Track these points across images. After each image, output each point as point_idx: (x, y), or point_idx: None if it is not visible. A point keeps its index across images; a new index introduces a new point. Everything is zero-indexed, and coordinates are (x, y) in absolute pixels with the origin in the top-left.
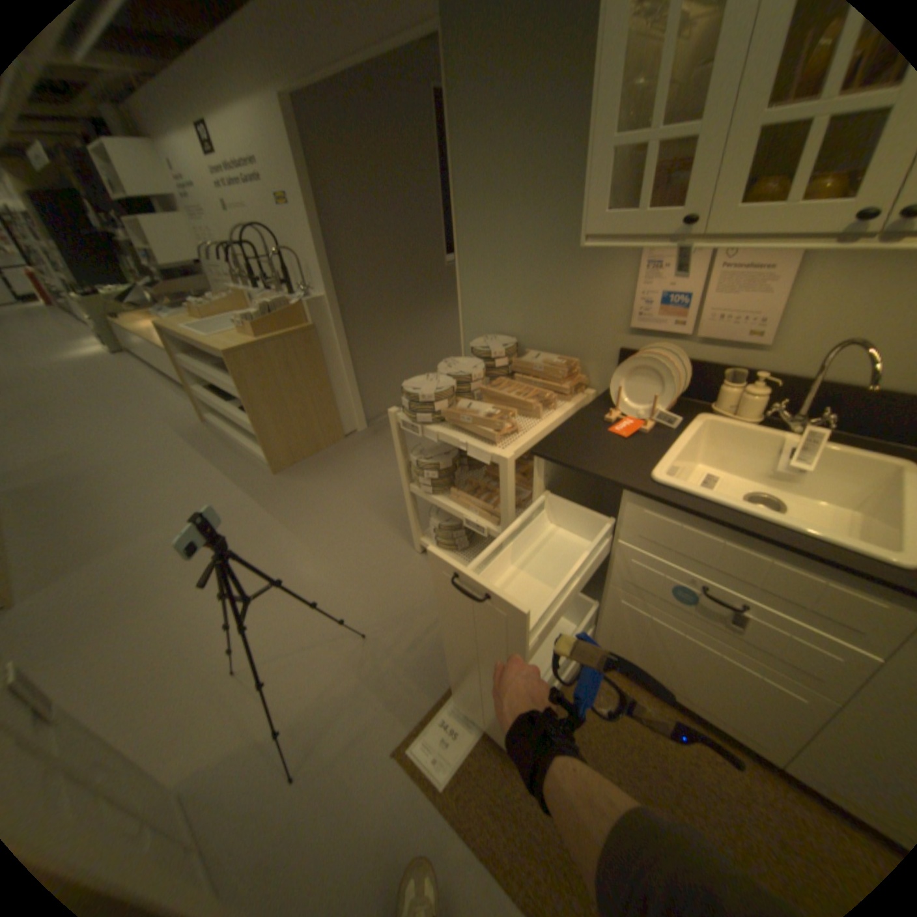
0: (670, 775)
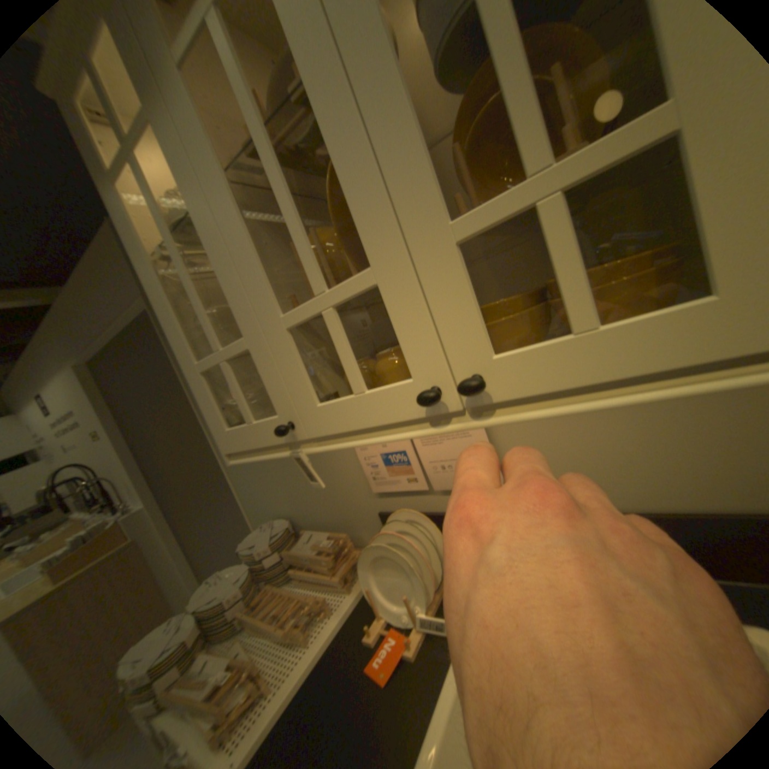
0: None
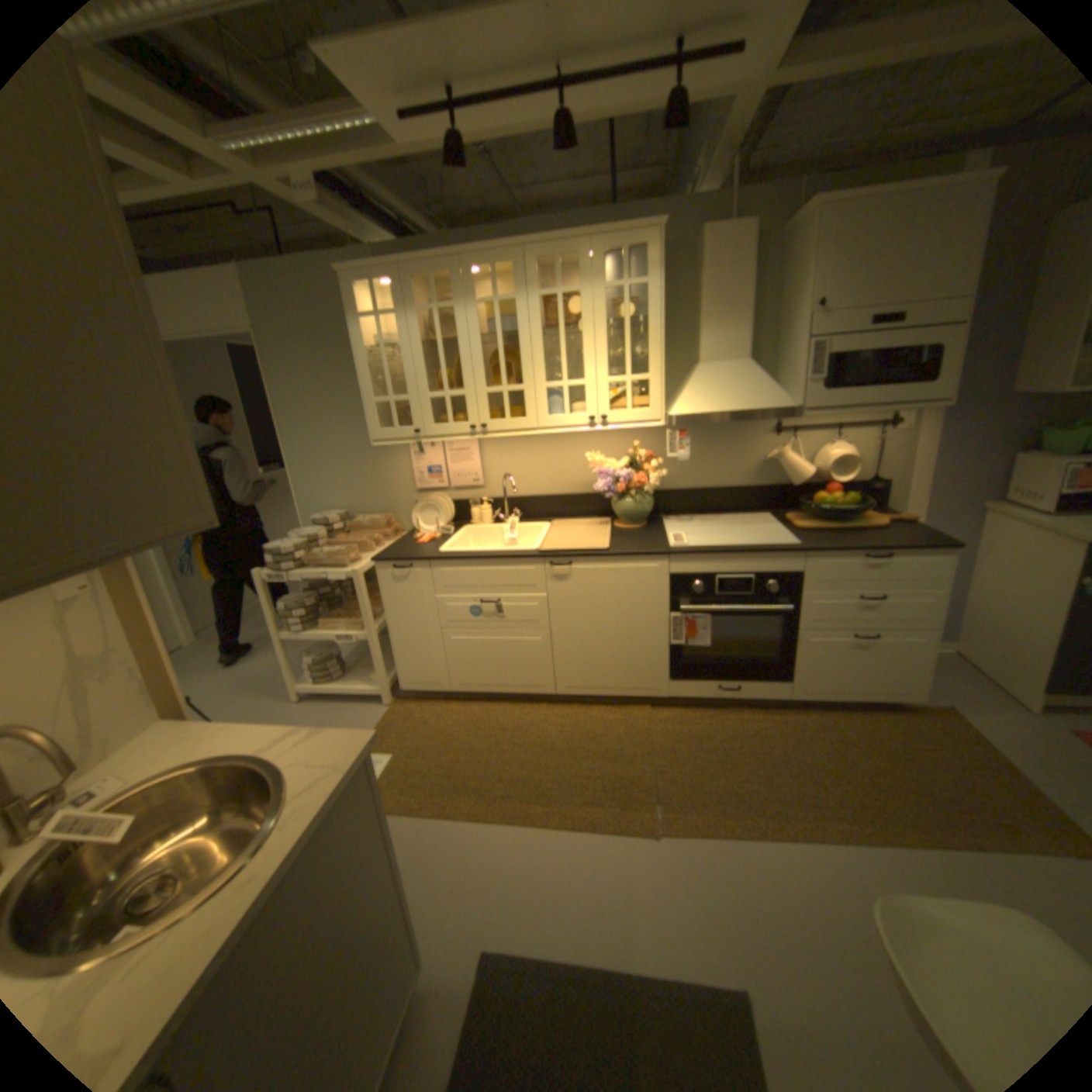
0: (507, 730)
